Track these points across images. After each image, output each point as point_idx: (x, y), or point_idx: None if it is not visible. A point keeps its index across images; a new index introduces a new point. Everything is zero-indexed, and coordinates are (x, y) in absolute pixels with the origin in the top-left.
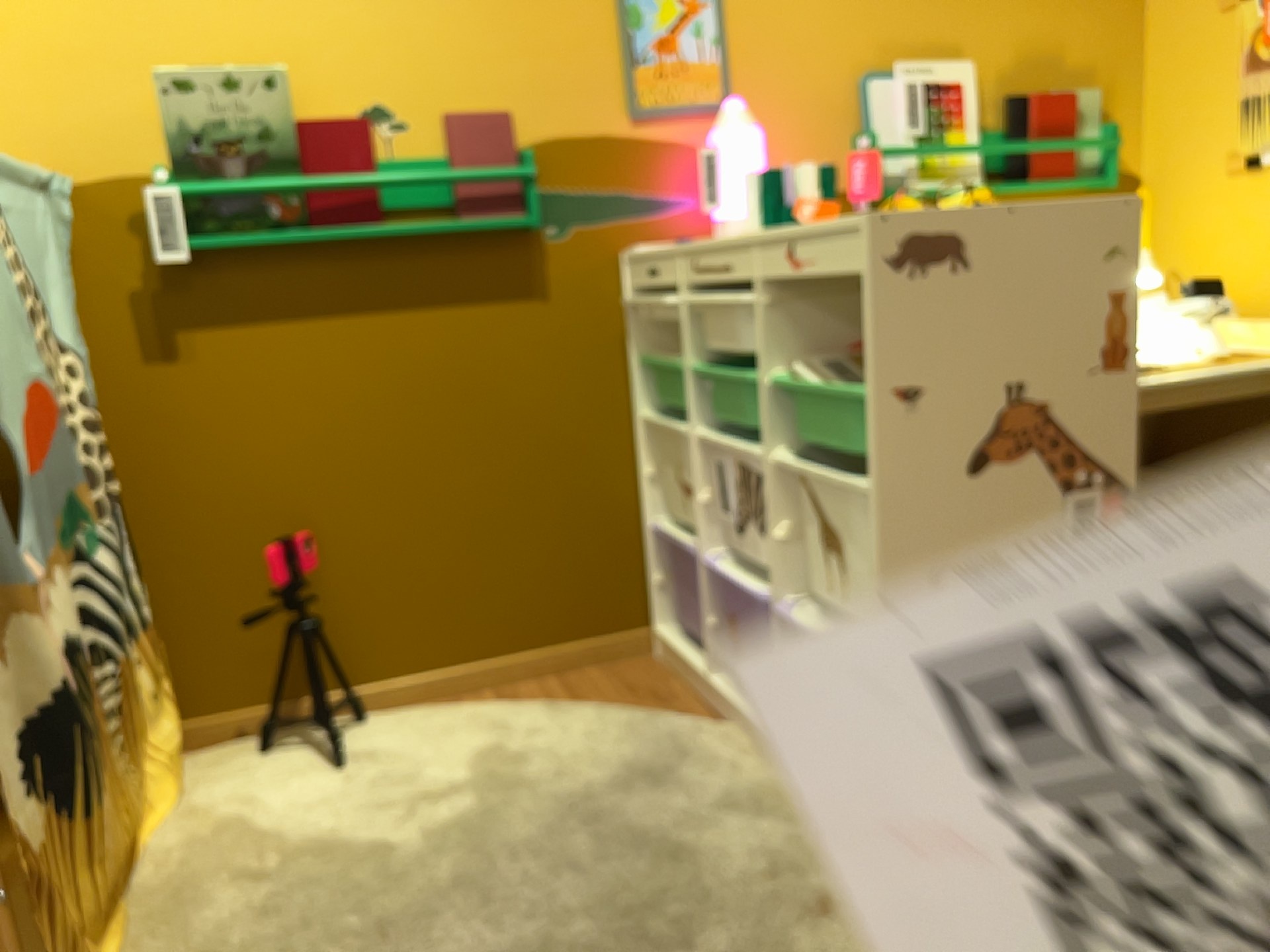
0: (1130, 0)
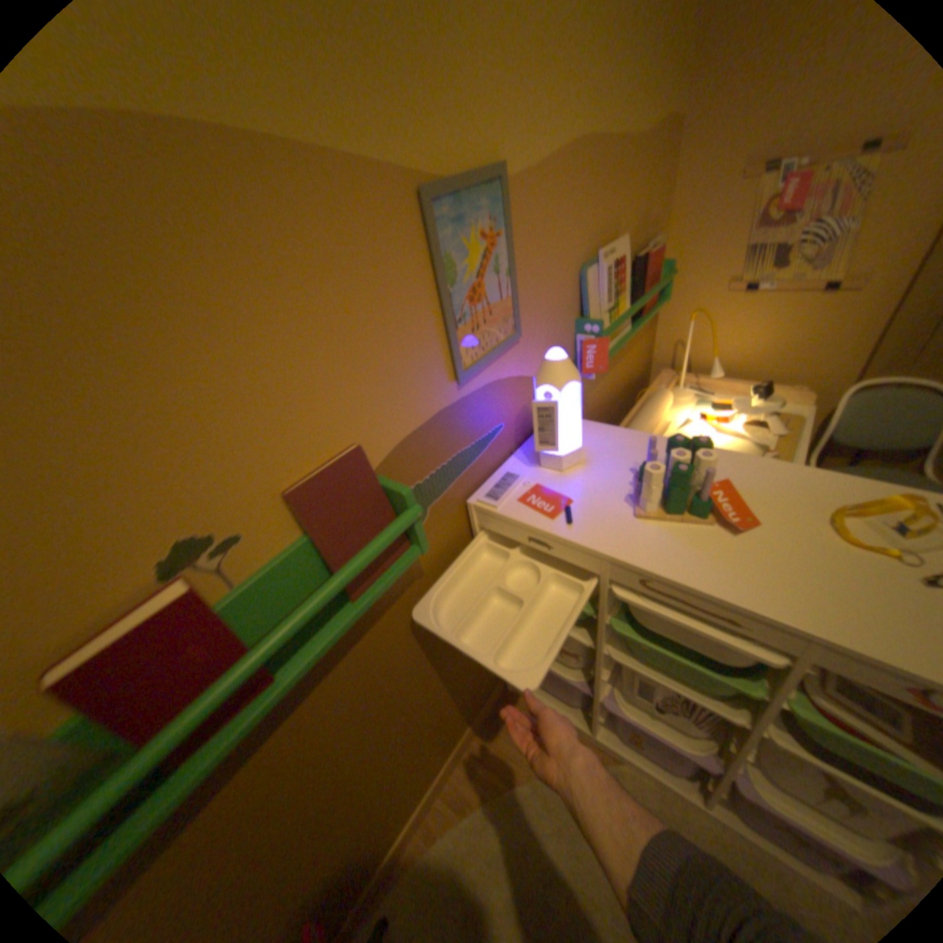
0: (675, 161)
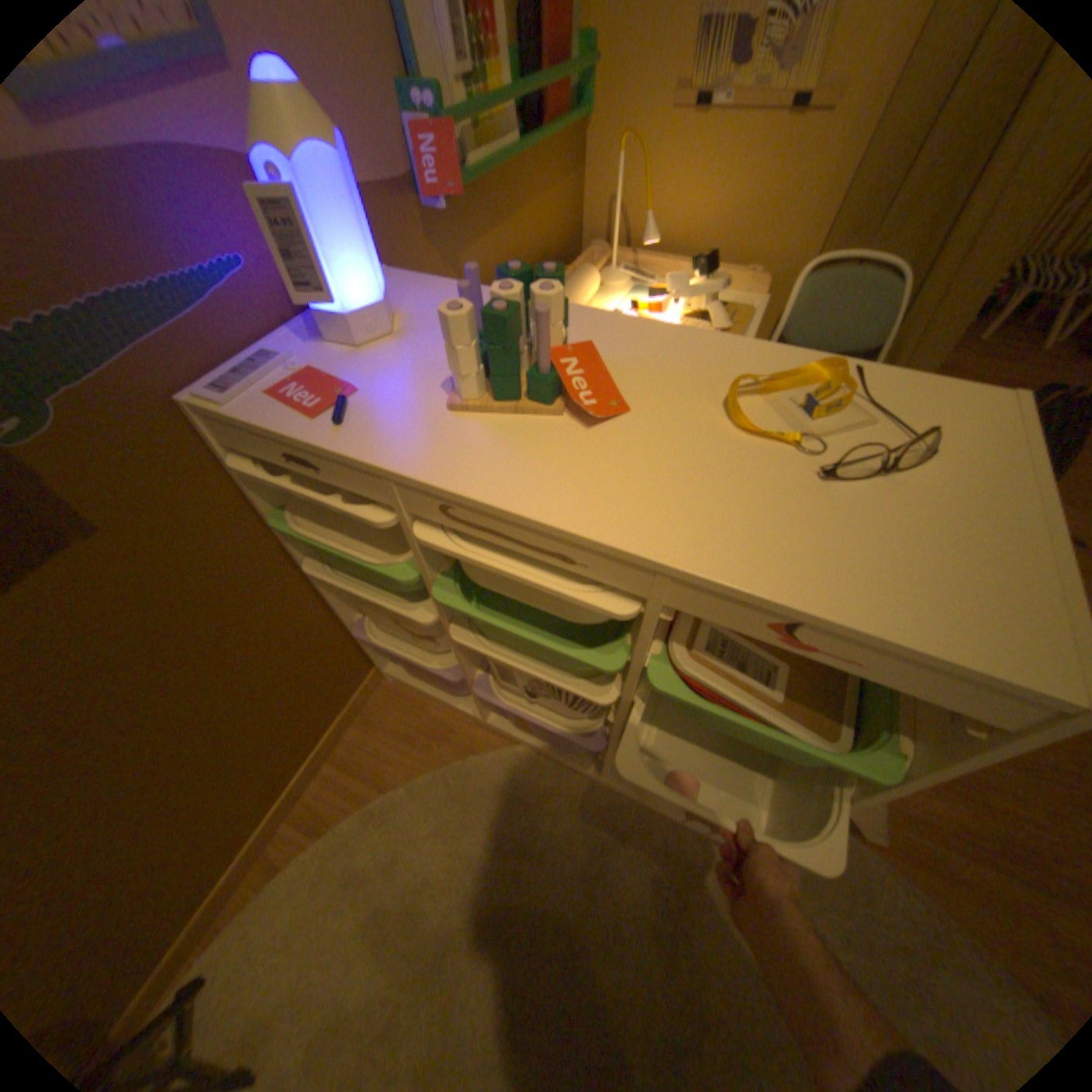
0: None
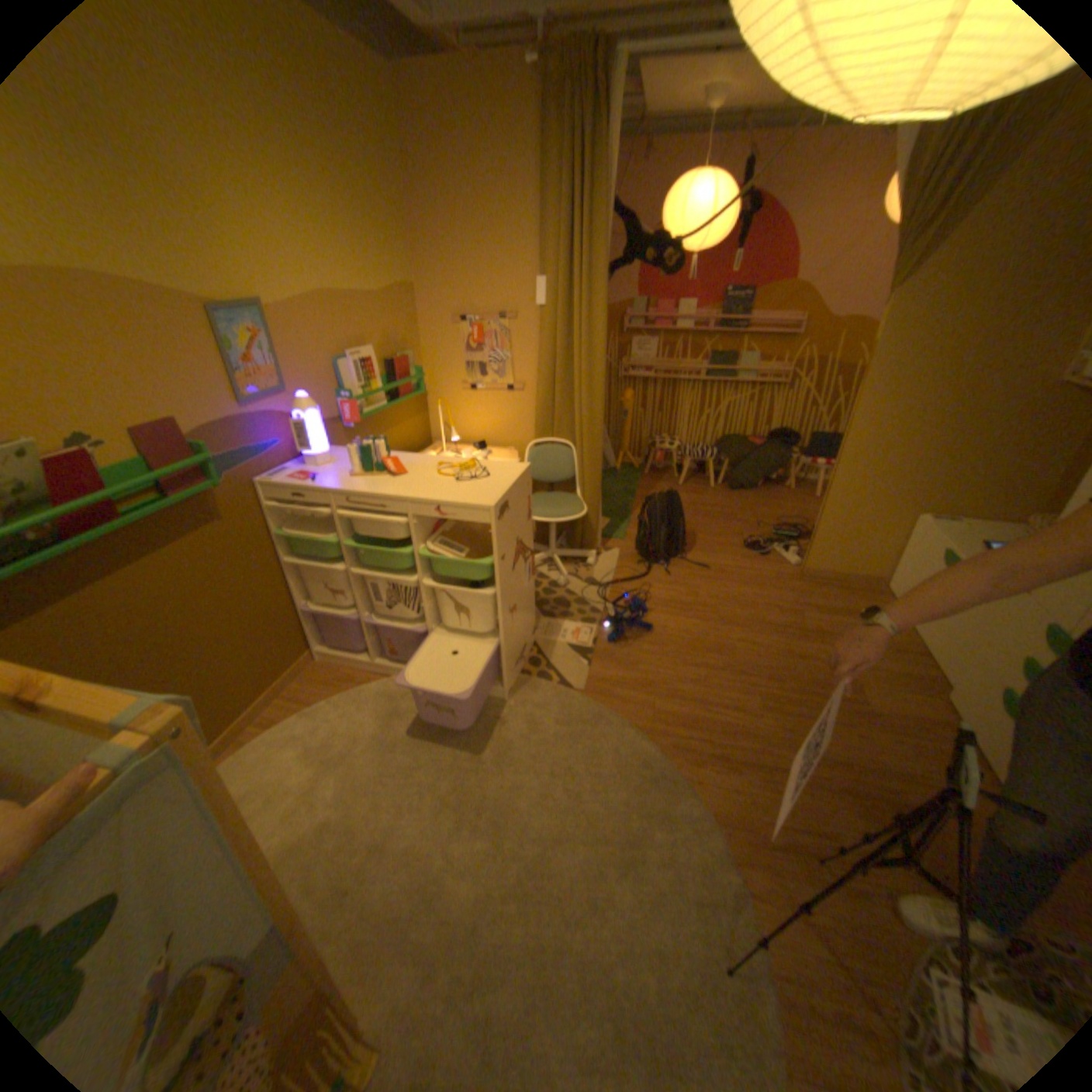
0: (412, 310)
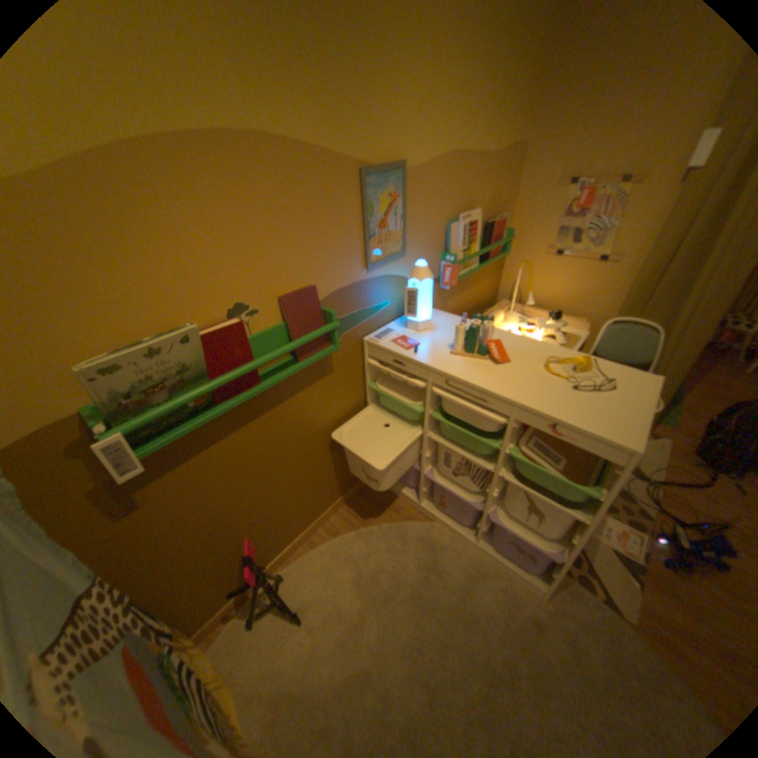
0: (520, 169)
